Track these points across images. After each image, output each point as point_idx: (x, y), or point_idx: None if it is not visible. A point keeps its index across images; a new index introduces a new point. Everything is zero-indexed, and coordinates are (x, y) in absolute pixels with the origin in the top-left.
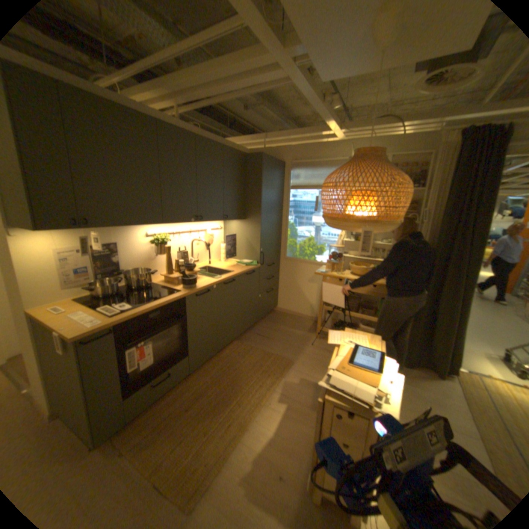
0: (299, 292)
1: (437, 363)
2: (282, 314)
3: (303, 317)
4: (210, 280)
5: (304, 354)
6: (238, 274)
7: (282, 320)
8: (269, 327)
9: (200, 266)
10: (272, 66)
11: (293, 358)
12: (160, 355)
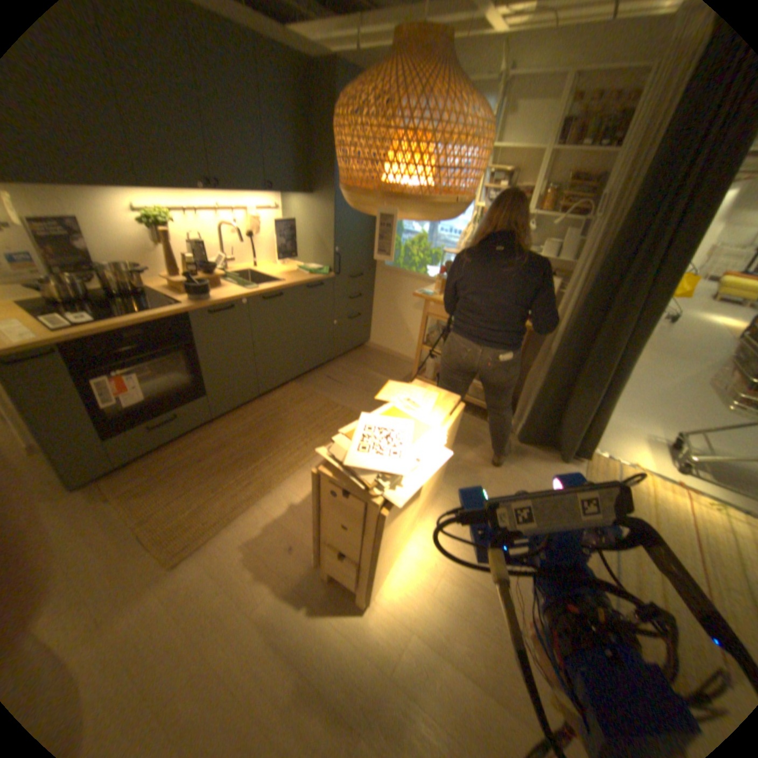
0: (400, 324)
1: (561, 442)
2: (375, 354)
3: (404, 361)
4: (238, 292)
5: None
6: (291, 287)
7: (371, 361)
8: (349, 370)
9: (240, 270)
10: None
11: None
12: (161, 393)
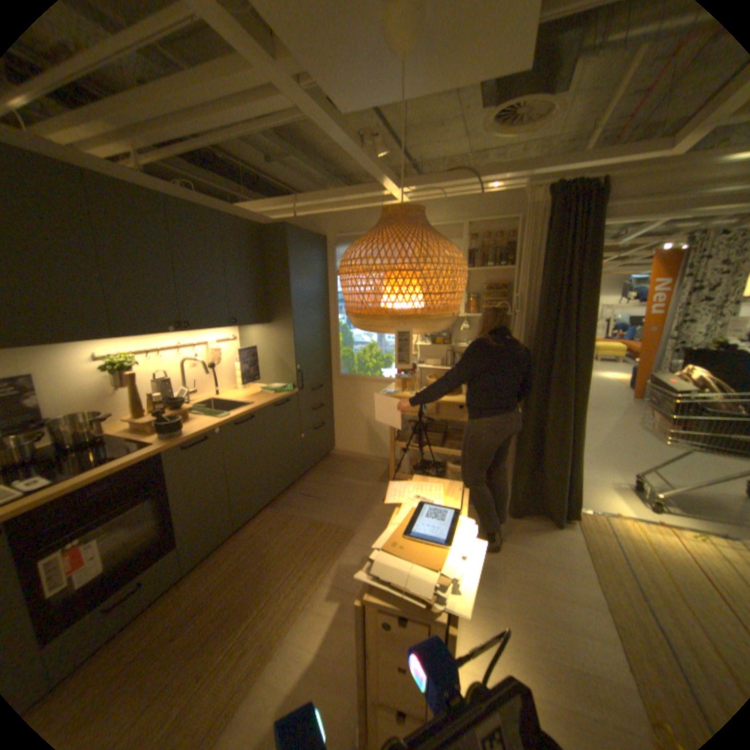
0: (364, 424)
1: (551, 508)
2: (343, 459)
3: (373, 461)
4: (210, 421)
5: (371, 518)
6: (261, 407)
7: (342, 468)
8: (322, 481)
9: (202, 399)
10: (268, 90)
11: (354, 526)
12: (121, 556)
